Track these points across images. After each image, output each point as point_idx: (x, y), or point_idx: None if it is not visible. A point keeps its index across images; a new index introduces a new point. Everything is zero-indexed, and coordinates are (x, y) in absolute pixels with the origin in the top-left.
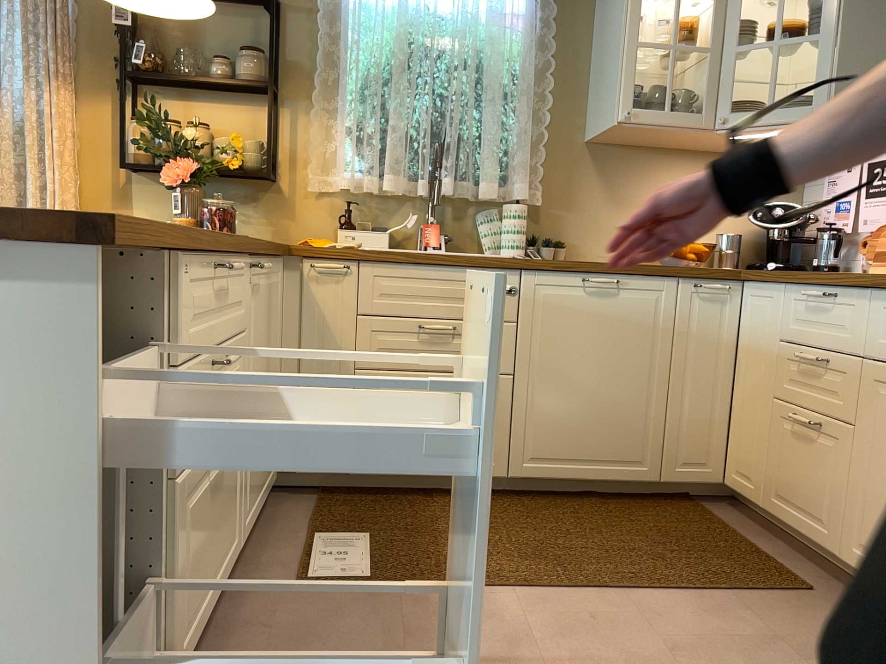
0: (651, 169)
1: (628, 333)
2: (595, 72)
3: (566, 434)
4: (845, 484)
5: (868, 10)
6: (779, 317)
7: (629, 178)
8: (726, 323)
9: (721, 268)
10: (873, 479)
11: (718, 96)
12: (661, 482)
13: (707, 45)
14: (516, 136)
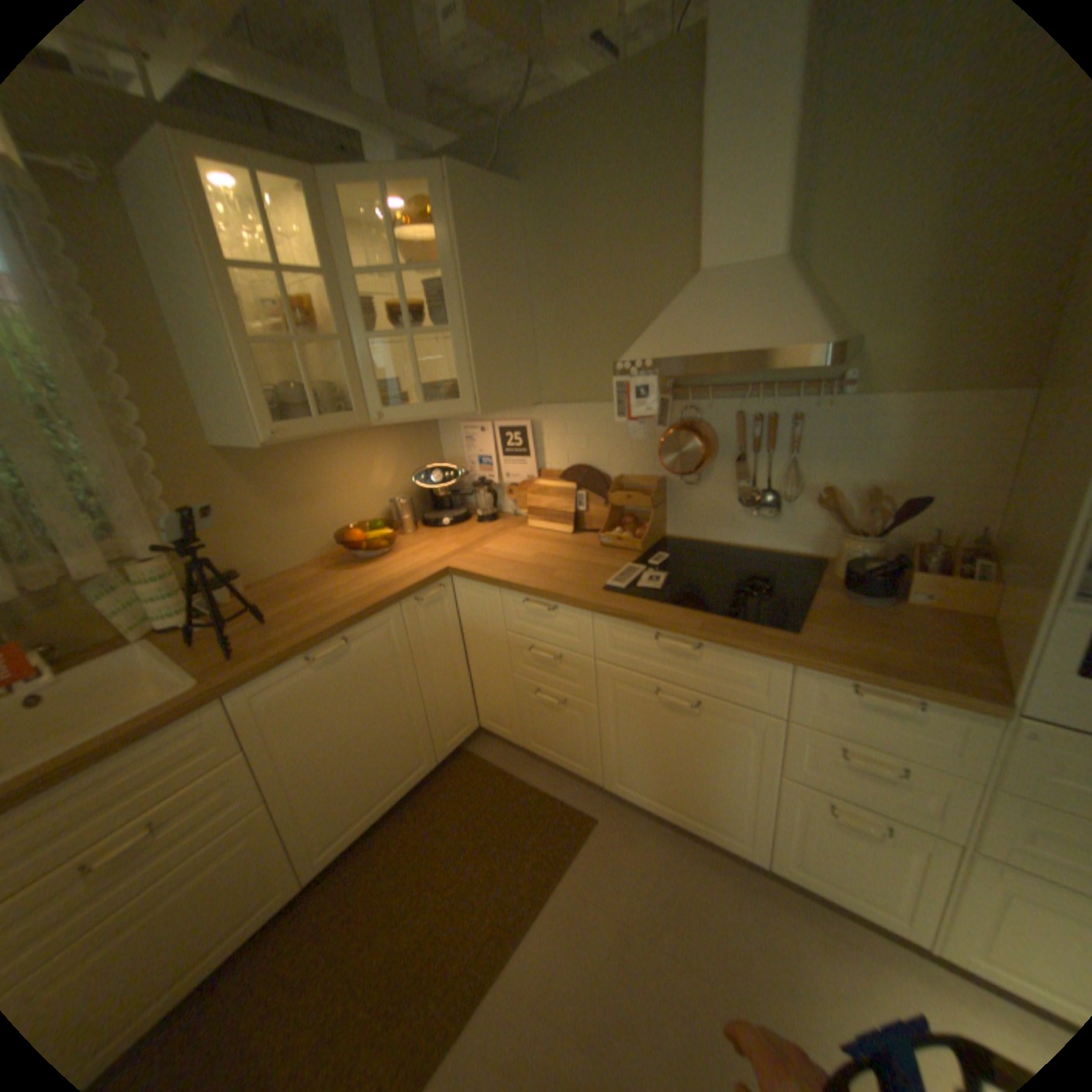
0: (302, 457)
1: (370, 677)
2: (184, 359)
3: (346, 803)
4: (596, 741)
5: (481, 303)
6: (498, 611)
7: (281, 475)
8: (447, 615)
9: (425, 568)
10: (620, 741)
11: (361, 388)
12: (438, 764)
13: (325, 326)
14: (98, 474)
